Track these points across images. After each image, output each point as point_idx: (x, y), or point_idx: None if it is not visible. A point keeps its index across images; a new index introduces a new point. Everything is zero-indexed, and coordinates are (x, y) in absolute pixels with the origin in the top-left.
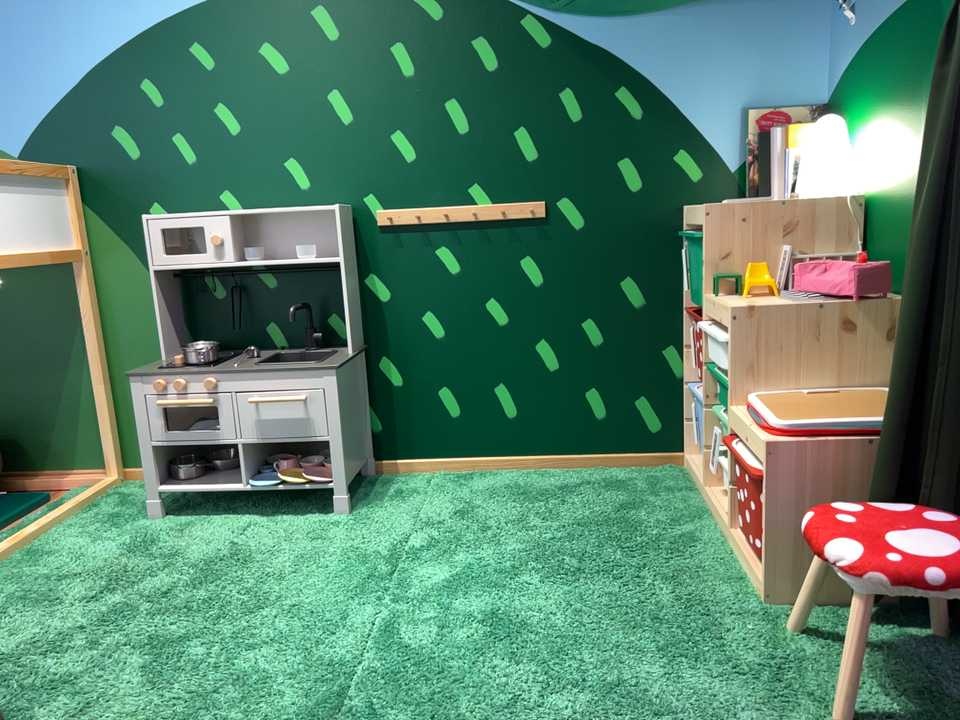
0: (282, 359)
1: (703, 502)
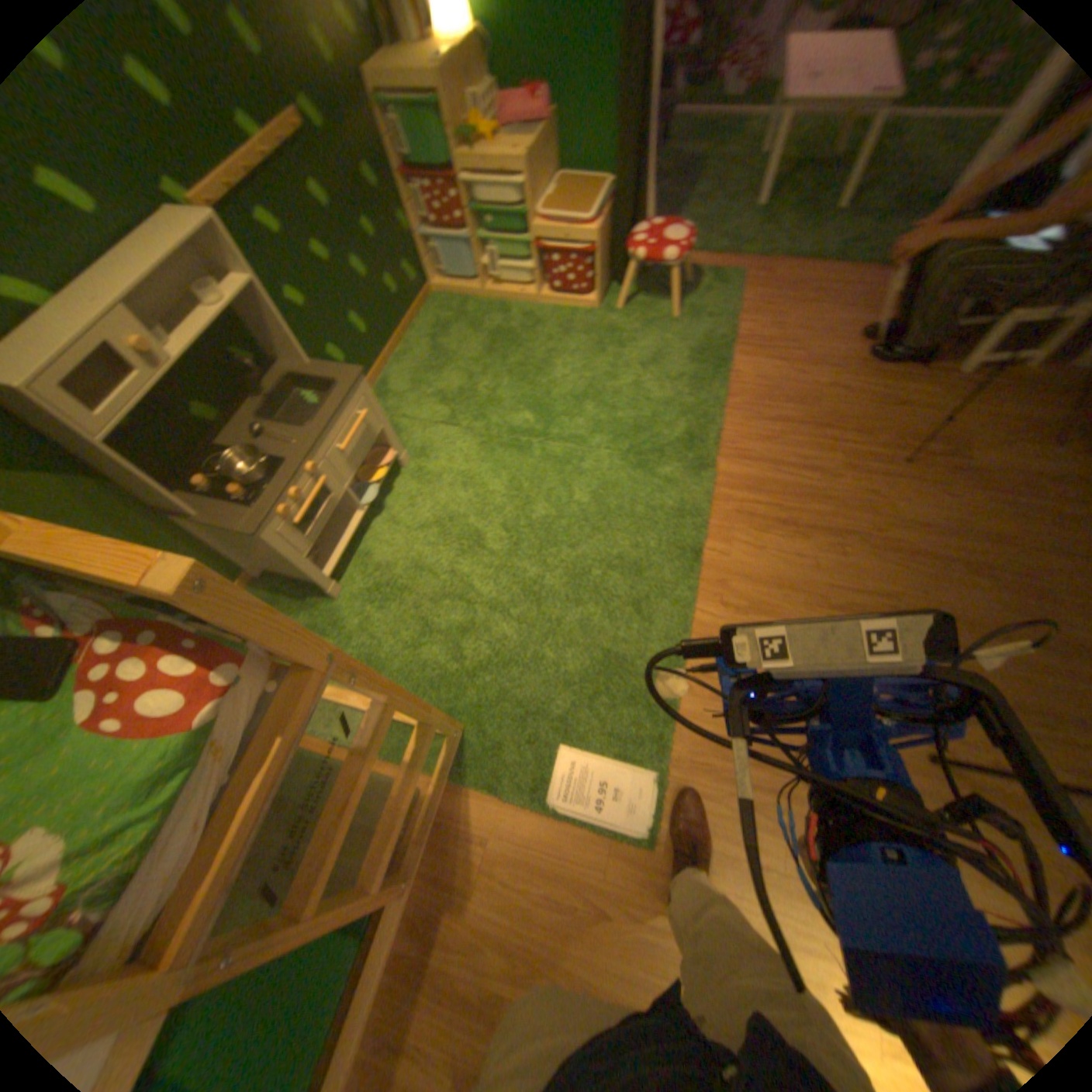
0: (263, 416)
1: (489, 299)
